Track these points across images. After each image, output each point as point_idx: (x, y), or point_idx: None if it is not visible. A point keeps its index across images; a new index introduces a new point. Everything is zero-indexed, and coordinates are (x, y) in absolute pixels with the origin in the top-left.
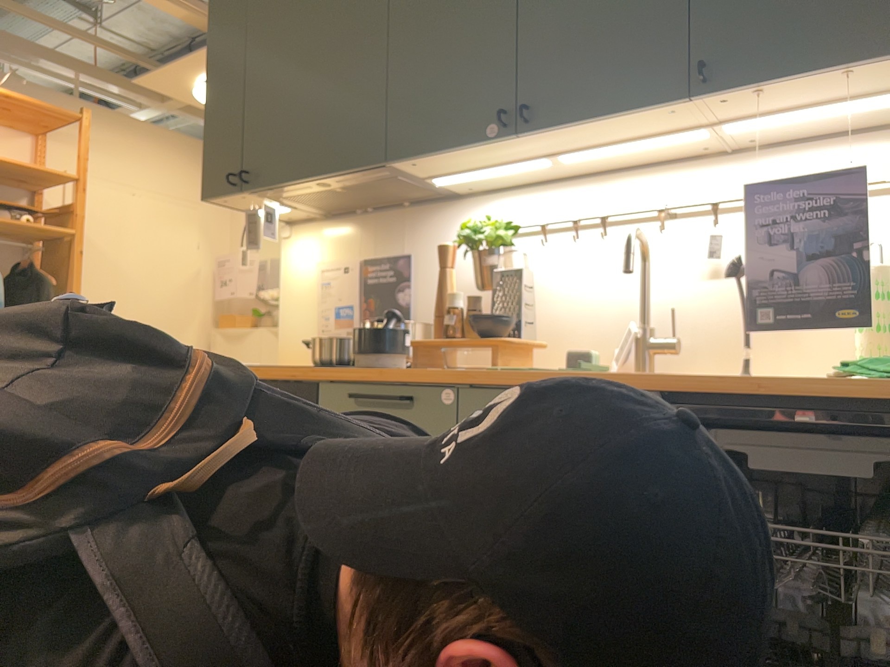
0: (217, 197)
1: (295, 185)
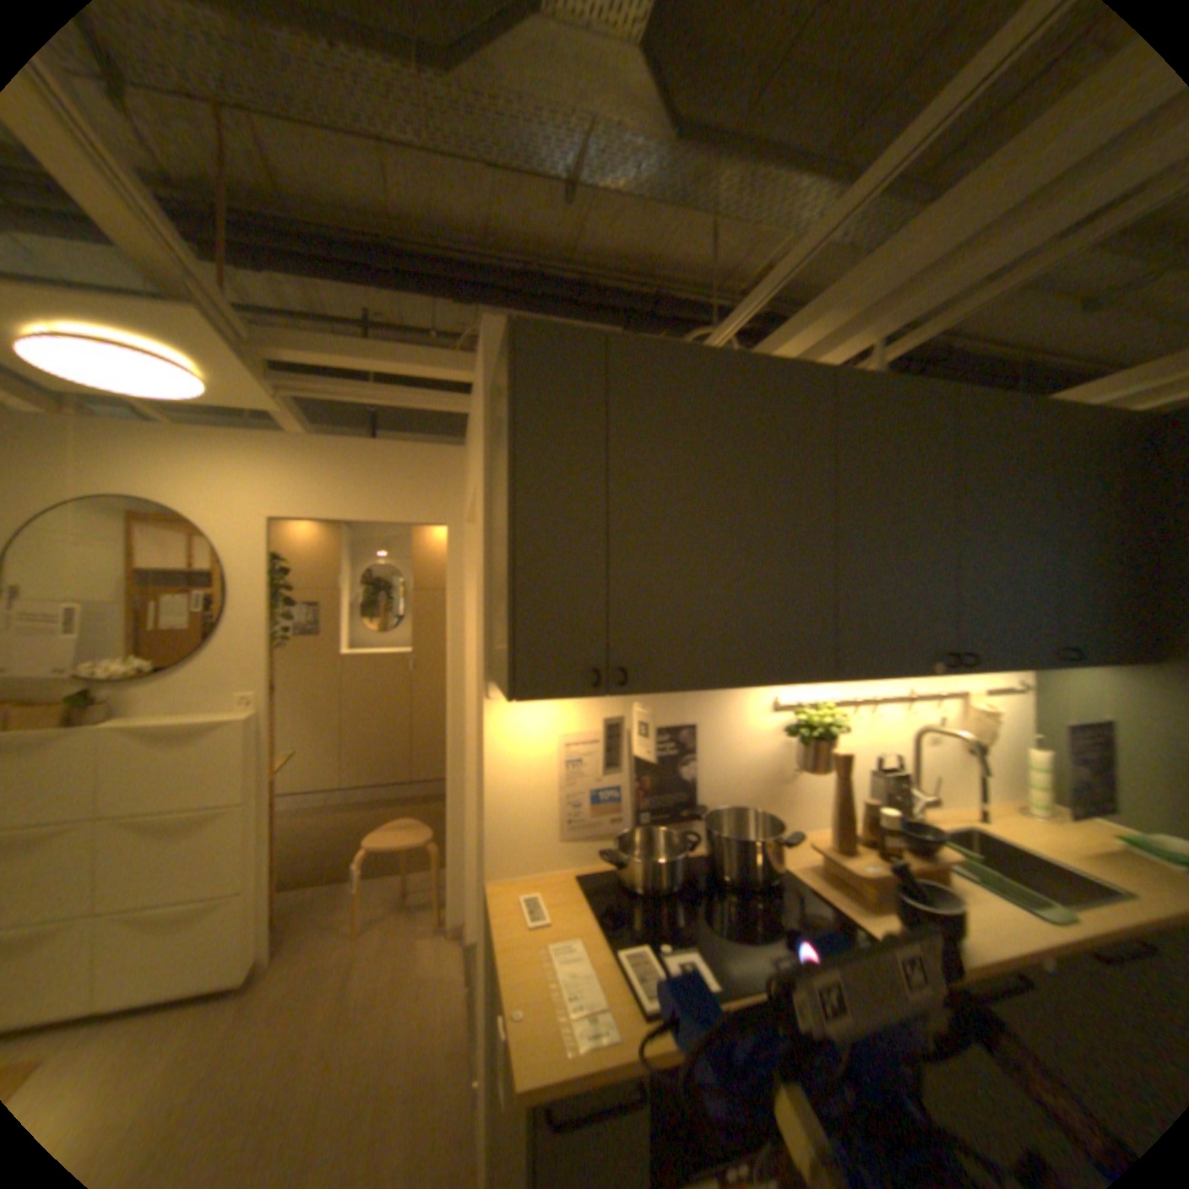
0: (541, 695)
1: (693, 689)
